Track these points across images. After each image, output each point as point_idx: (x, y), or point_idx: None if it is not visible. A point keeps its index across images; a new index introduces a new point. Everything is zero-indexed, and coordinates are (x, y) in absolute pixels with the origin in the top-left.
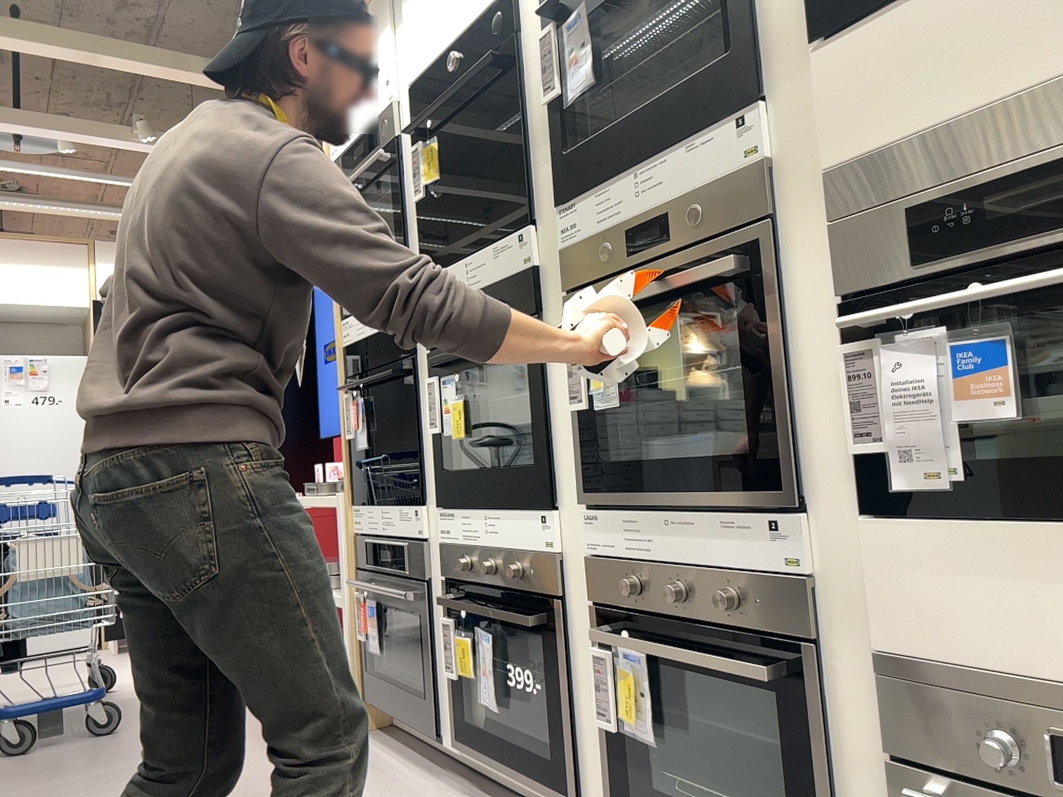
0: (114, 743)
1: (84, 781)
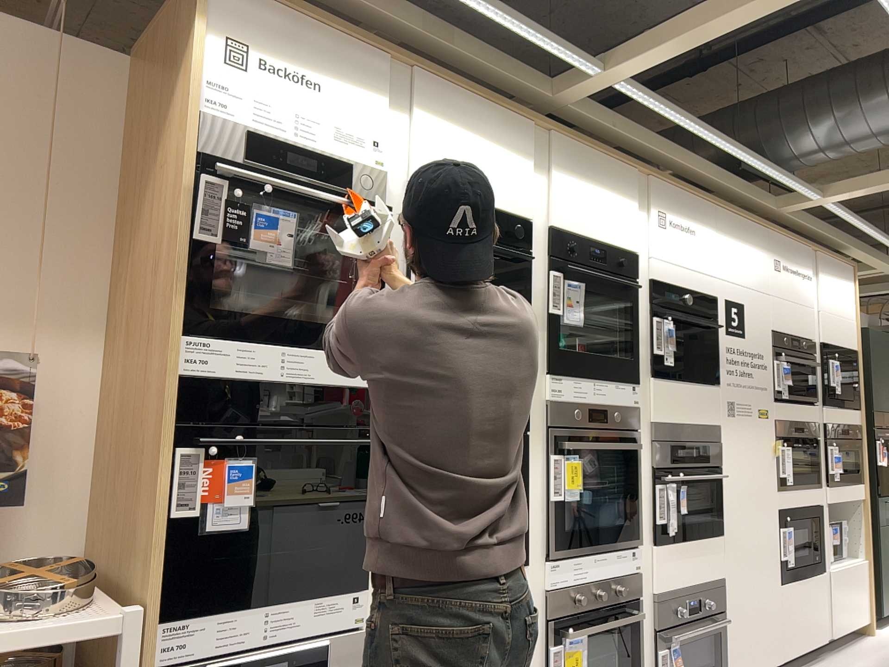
0: None
1: None
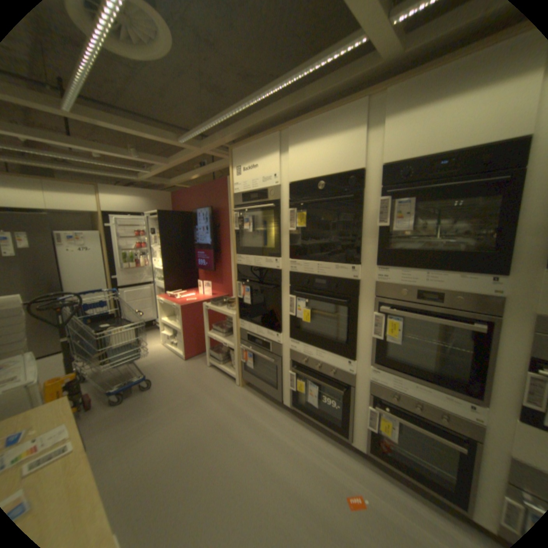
0: (152, 396)
1: (153, 421)
